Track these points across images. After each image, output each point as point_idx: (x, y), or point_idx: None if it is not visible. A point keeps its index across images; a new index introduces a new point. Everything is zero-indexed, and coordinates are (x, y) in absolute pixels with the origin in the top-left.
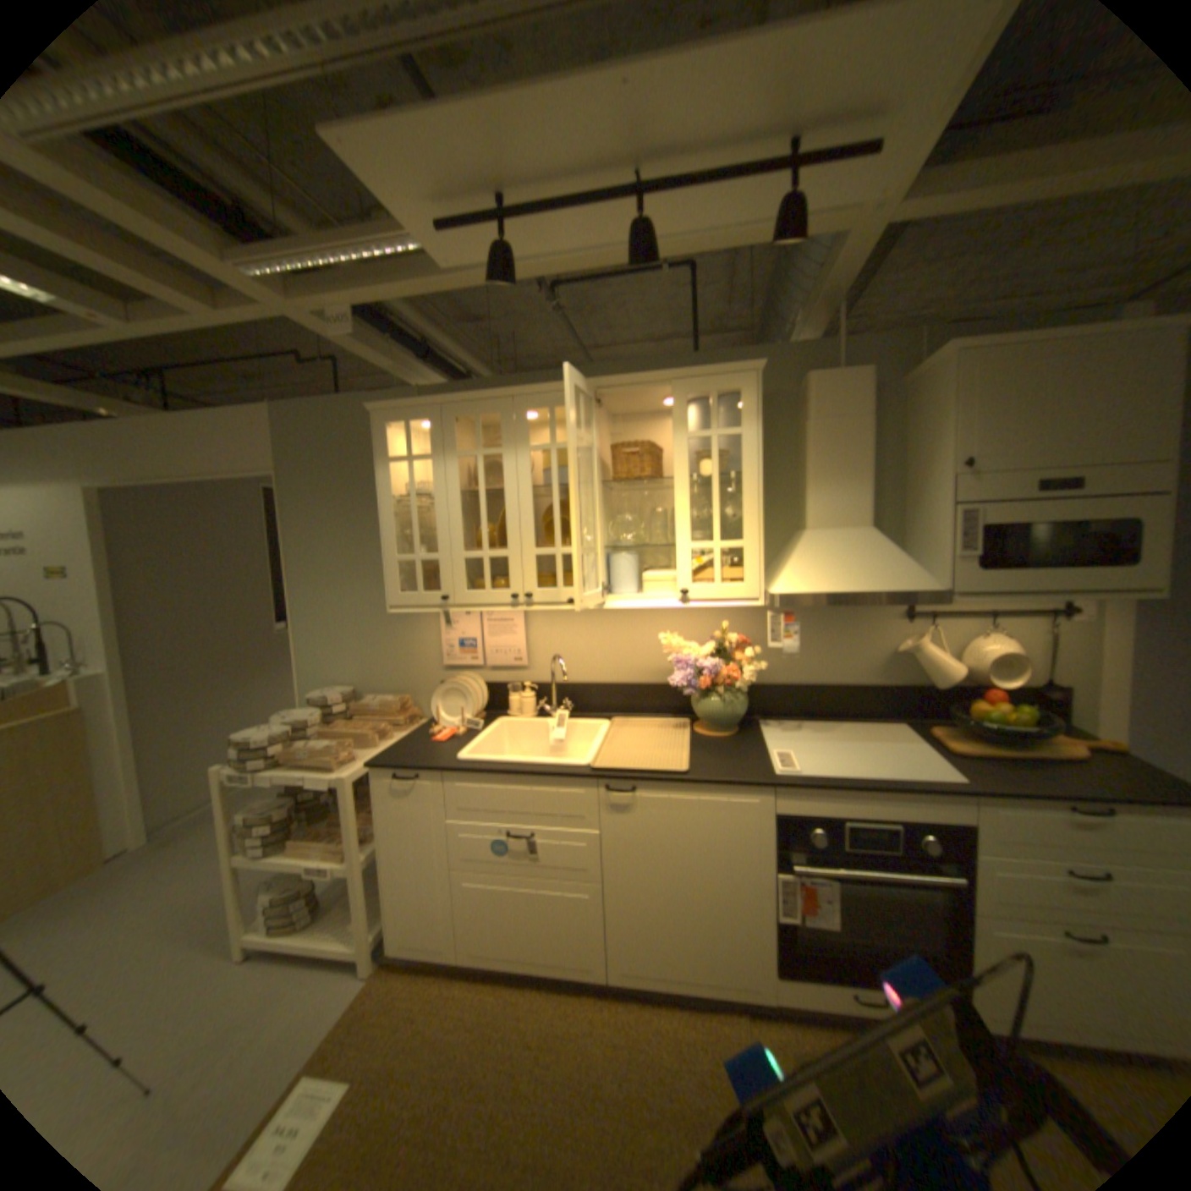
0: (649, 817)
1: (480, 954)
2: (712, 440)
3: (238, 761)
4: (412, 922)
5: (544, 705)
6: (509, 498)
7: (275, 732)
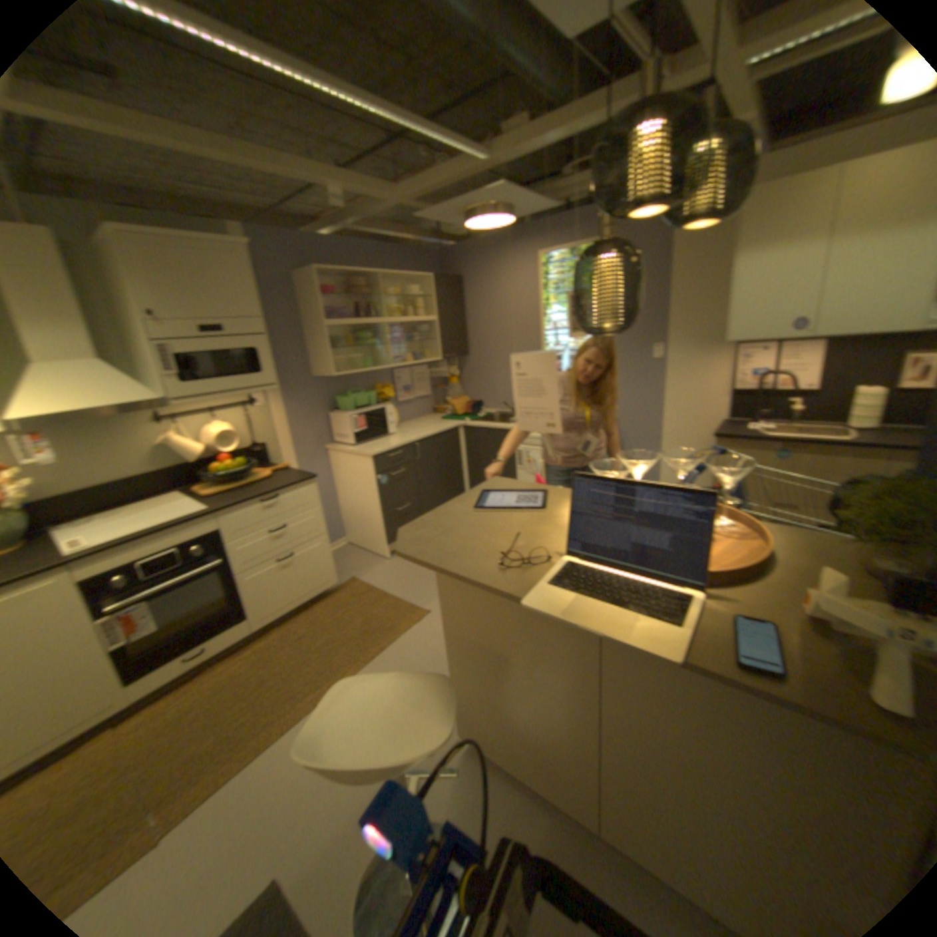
0: None
1: None
2: None
3: None
4: None
5: None
6: None
7: None
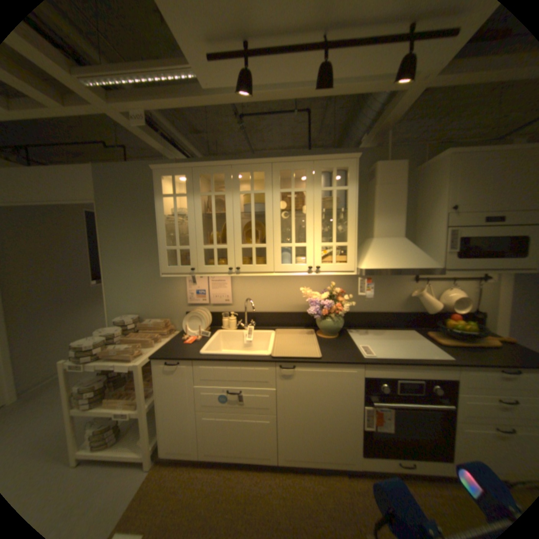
0: (302, 381)
1: (211, 454)
2: (334, 191)
3: (75, 357)
4: (174, 440)
5: (241, 323)
6: (228, 217)
7: (96, 340)
